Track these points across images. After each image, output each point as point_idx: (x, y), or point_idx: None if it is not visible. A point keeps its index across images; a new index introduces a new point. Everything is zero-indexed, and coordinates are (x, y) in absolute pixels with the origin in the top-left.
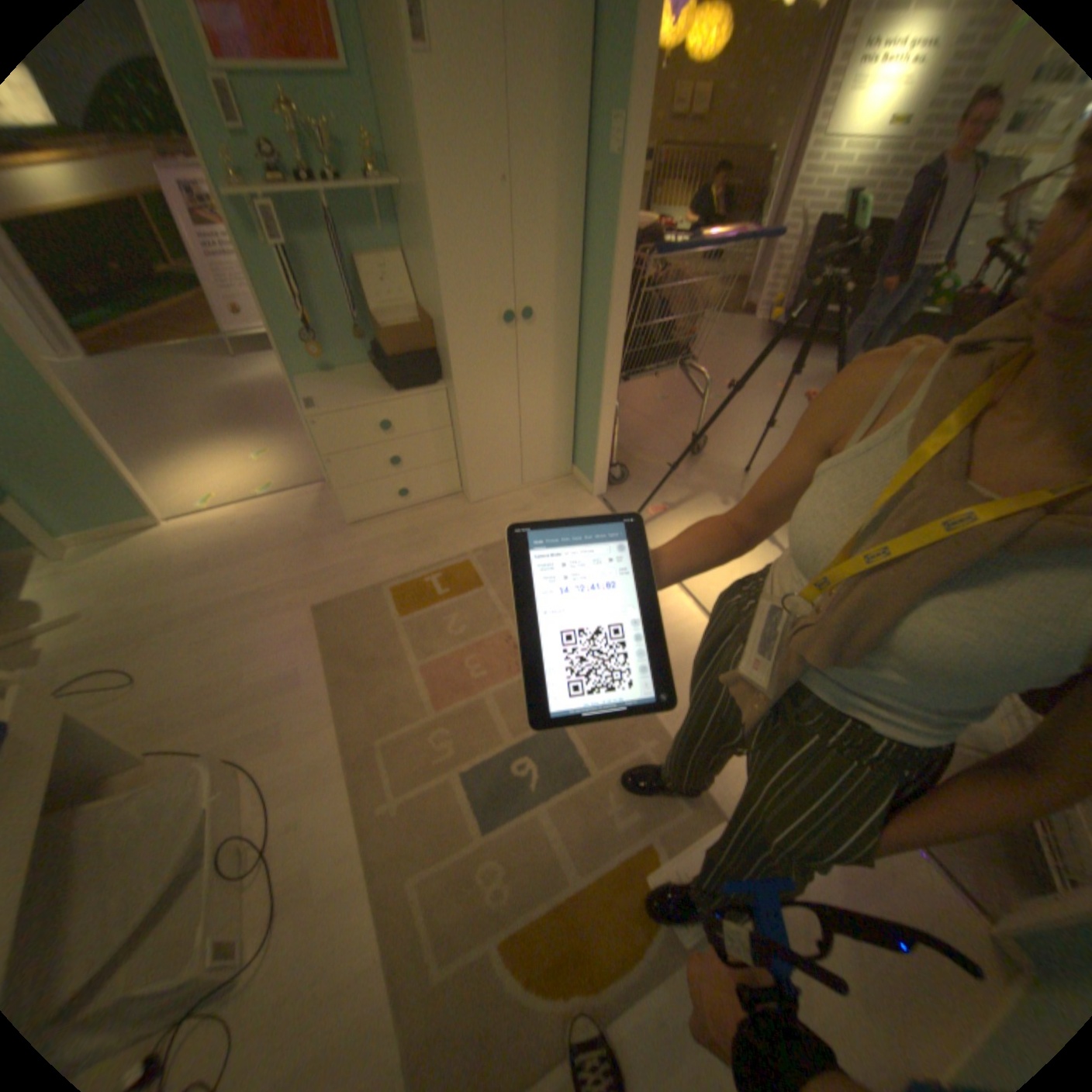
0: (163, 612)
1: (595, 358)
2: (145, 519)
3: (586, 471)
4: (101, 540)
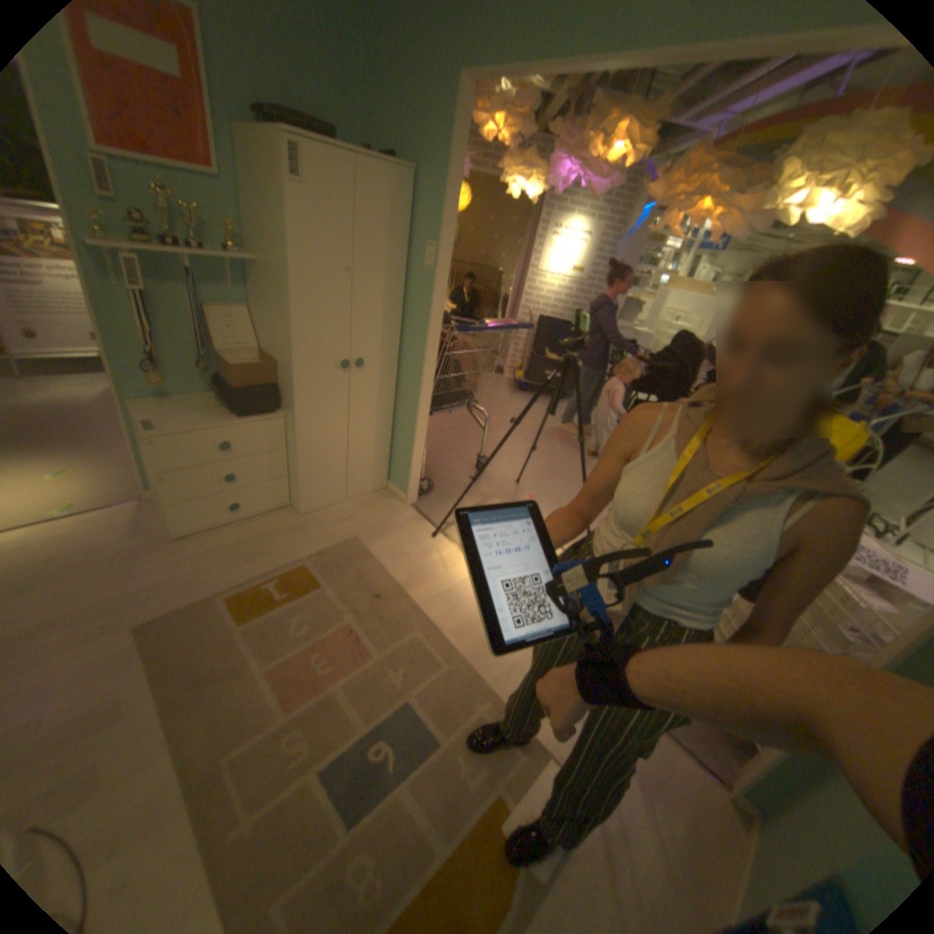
0: None
1: (411, 398)
2: None
3: (401, 484)
4: None
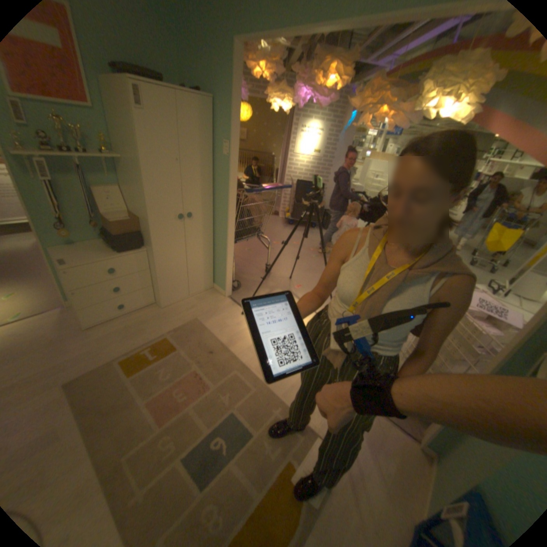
0: None
1: (222, 234)
2: None
3: (221, 285)
4: None
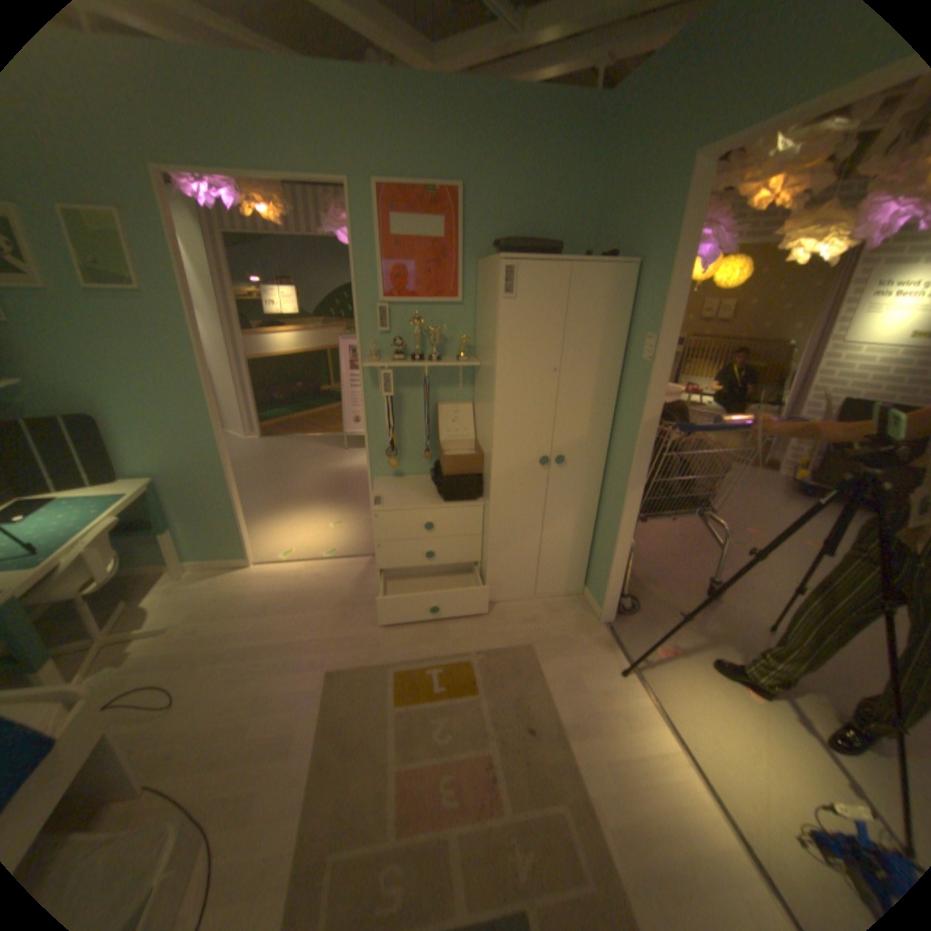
0: (220, 643)
1: (616, 500)
2: (243, 560)
3: (598, 595)
4: (209, 569)
